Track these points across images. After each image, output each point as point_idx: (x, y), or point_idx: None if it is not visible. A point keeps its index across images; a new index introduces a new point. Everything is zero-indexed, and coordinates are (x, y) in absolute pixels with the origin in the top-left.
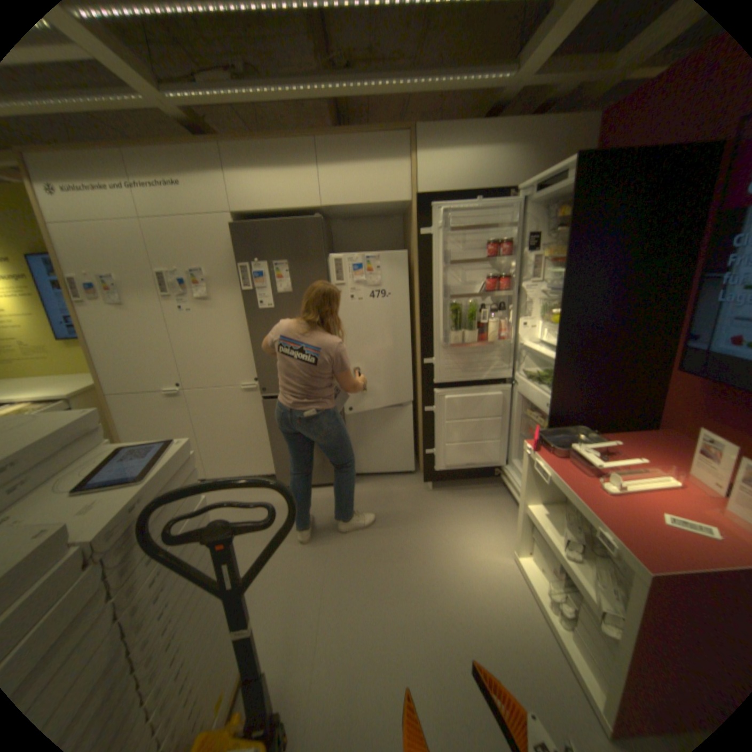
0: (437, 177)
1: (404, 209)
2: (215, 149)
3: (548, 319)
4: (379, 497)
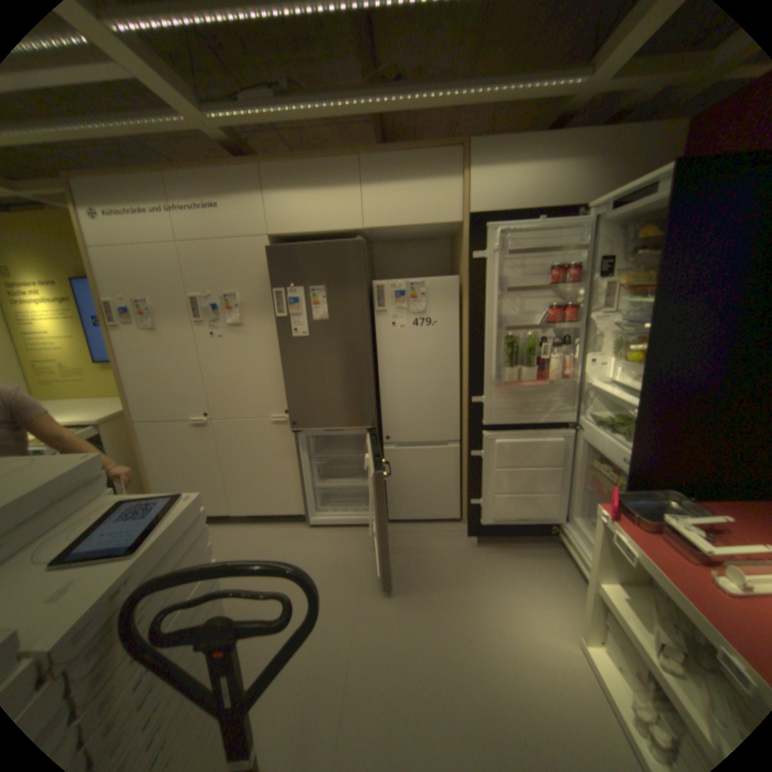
0: (493, 195)
1: (453, 231)
2: (255, 170)
3: (623, 356)
4: (416, 551)
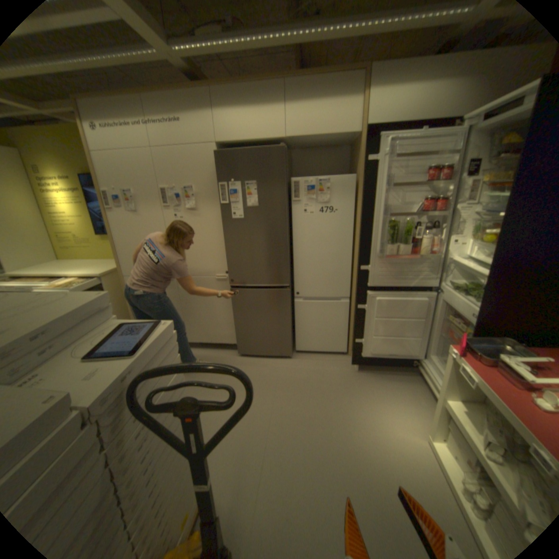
0: (386, 110)
1: (353, 139)
2: (206, 91)
3: (480, 238)
4: (314, 372)
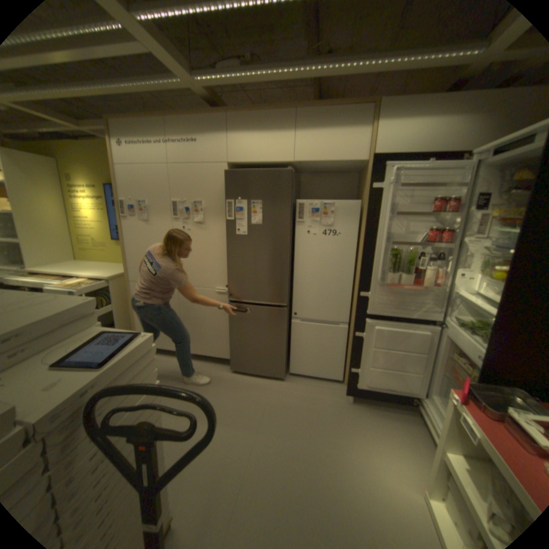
0: (394, 141)
1: (361, 167)
2: (223, 117)
3: (489, 274)
4: (306, 399)
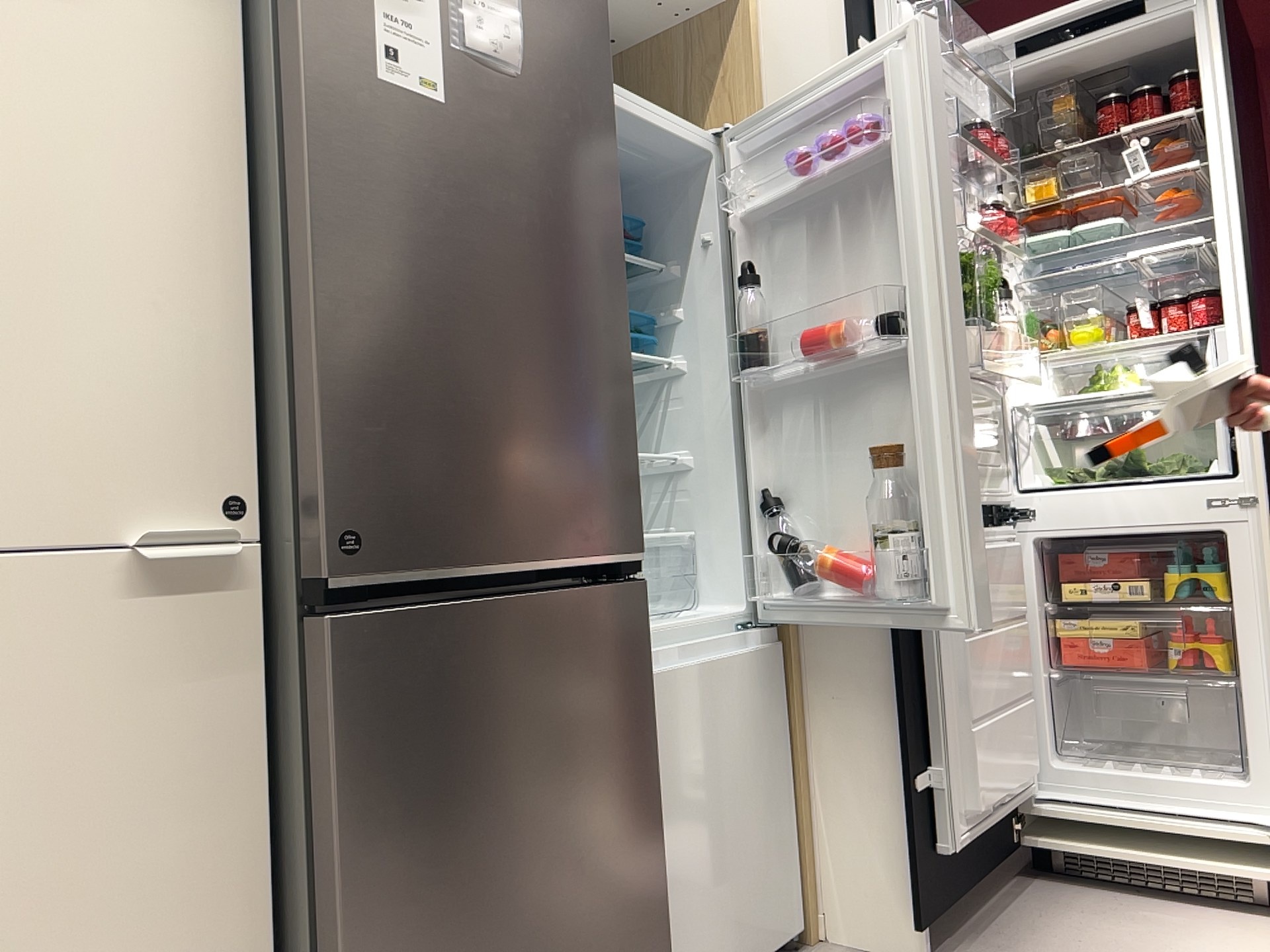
0: None
1: (637, 40)
2: None
3: (1052, 345)
4: None
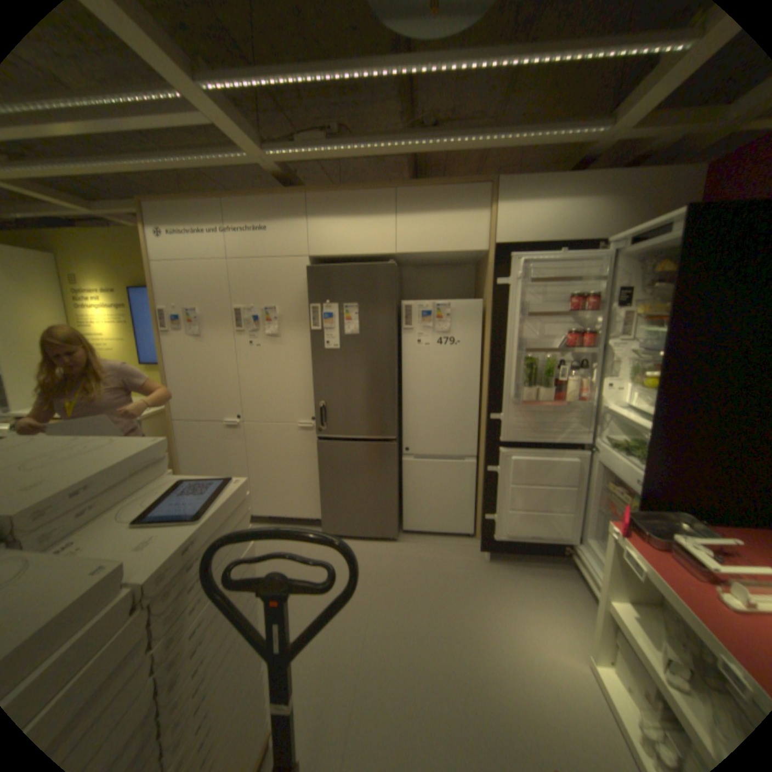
0: (518, 227)
1: (479, 258)
2: (302, 198)
3: (639, 382)
4: (429, 561)
